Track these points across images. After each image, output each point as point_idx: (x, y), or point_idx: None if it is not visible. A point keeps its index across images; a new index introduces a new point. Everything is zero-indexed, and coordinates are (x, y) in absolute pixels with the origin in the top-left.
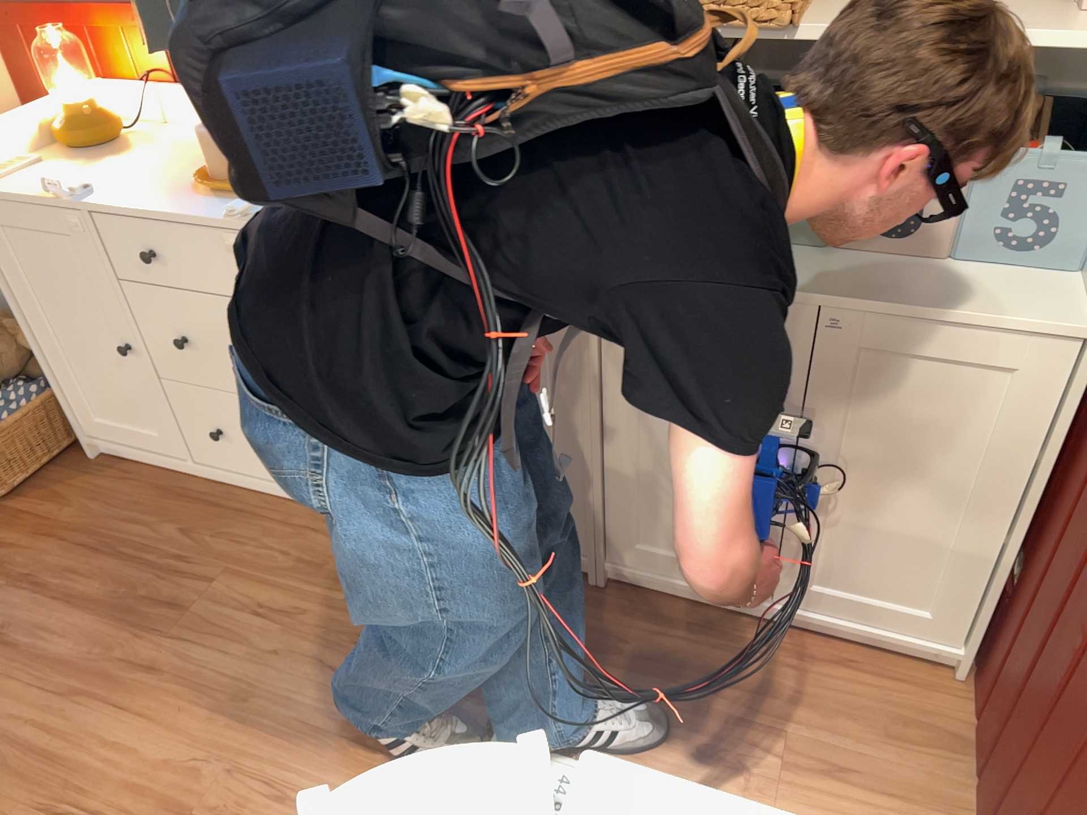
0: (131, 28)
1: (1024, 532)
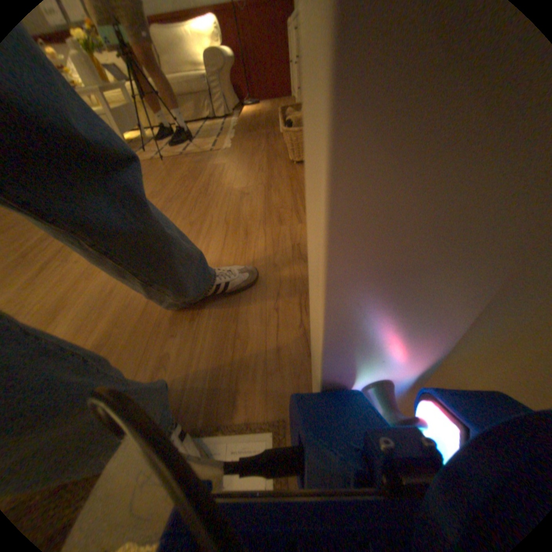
0: None
1: None
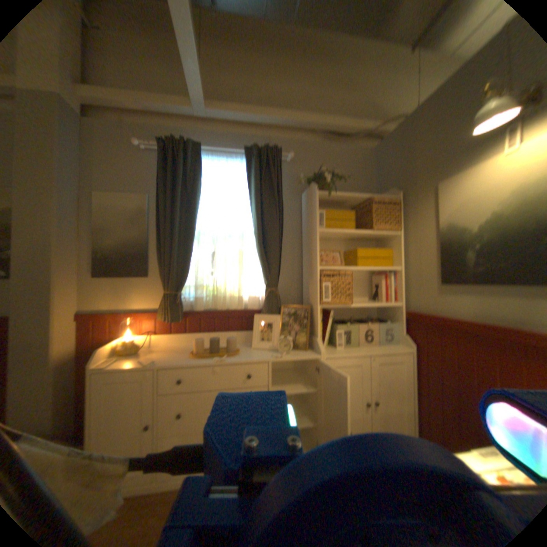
0: (142, 317)
1: (420, 403)
